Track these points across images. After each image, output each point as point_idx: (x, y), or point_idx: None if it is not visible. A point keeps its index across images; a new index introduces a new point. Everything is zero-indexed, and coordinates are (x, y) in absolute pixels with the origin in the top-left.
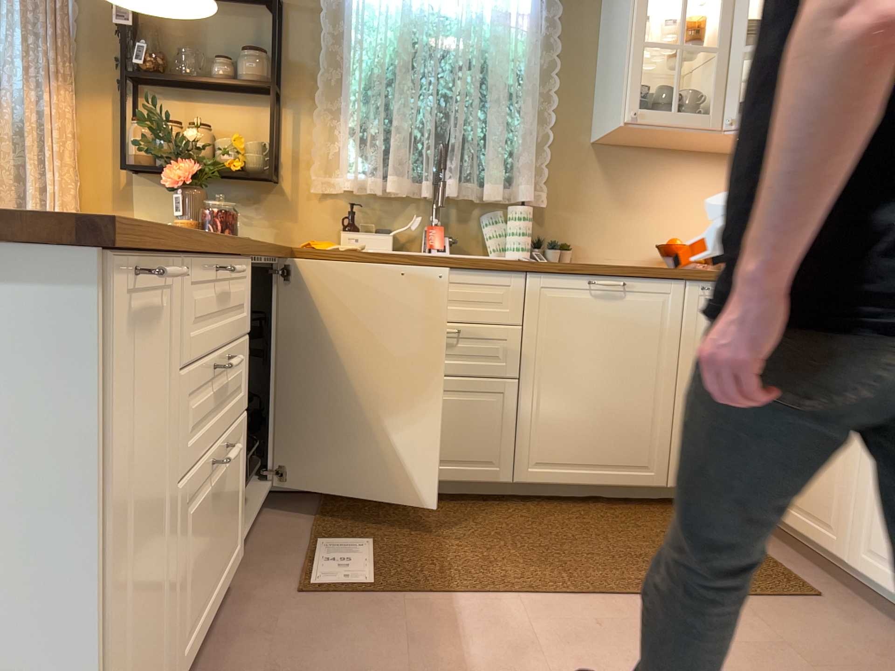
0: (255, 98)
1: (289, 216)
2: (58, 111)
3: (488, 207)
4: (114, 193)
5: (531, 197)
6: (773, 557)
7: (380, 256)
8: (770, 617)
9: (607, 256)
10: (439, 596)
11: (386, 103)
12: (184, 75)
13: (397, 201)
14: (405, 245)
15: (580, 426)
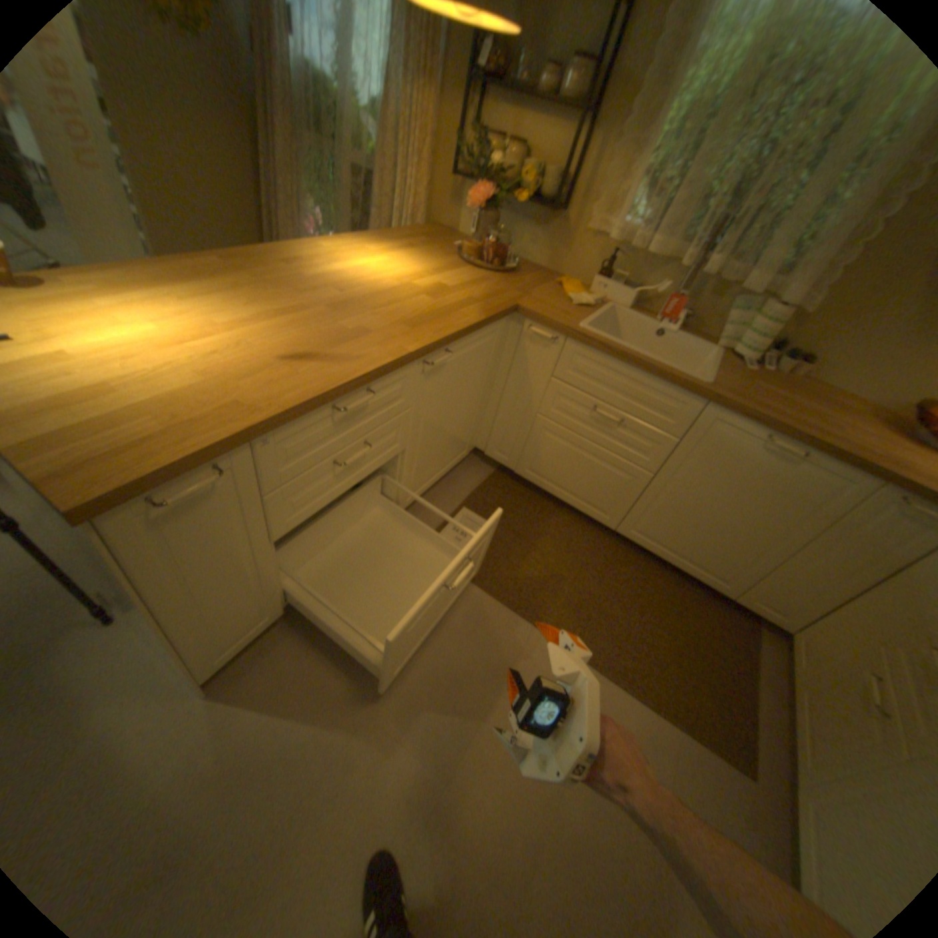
0: (574, 110)
1: (566, 243)
2: (419, 107)
3: (750, 289)
4: (451, 188)
5: (805, 294)
6: (761, 716)
7: (583, 337)
8: (691, 767)
9: (854, 383)
10: (491, 597)
11: (698, 142)
12: (521, 74)
13: (661, 256)
14: (649, 300)
15: (686, 529)
